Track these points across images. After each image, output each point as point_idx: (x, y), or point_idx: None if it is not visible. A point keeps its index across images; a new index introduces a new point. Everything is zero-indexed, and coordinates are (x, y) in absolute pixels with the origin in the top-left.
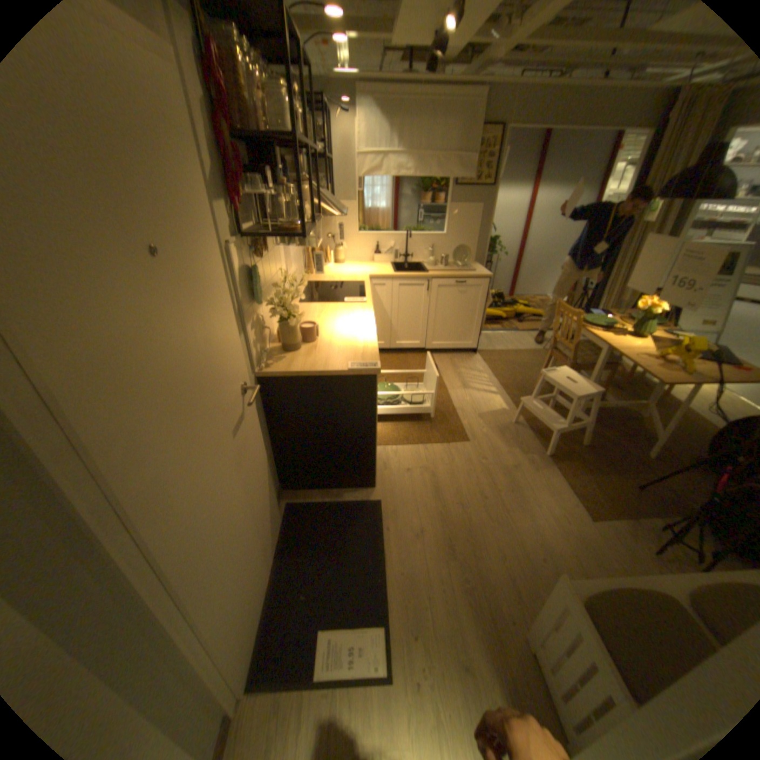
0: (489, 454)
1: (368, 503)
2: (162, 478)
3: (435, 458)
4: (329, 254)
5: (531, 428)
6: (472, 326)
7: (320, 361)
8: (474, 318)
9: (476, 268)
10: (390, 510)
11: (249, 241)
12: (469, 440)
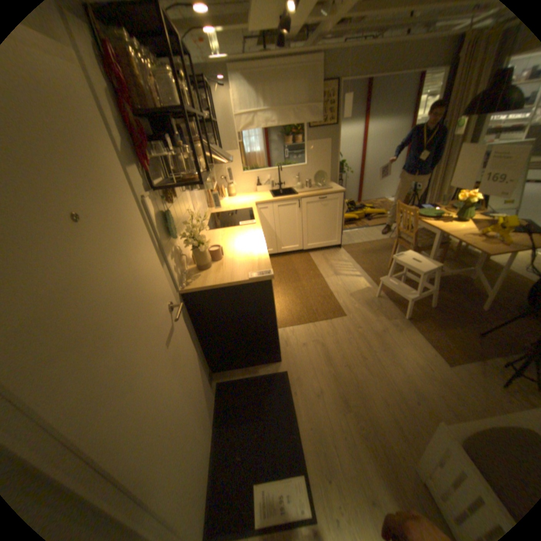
0: (363, 324)
1: (277, 375)
2: (107, 404)
3: (323, 332)
4: (224, 191)
5: (391, 299)
6: (335, 228)
7: (227, 275)
8: (335, 222)
9: (332, 186)
10: (295, 378)
11: (160, 192)
12: (346, 315)
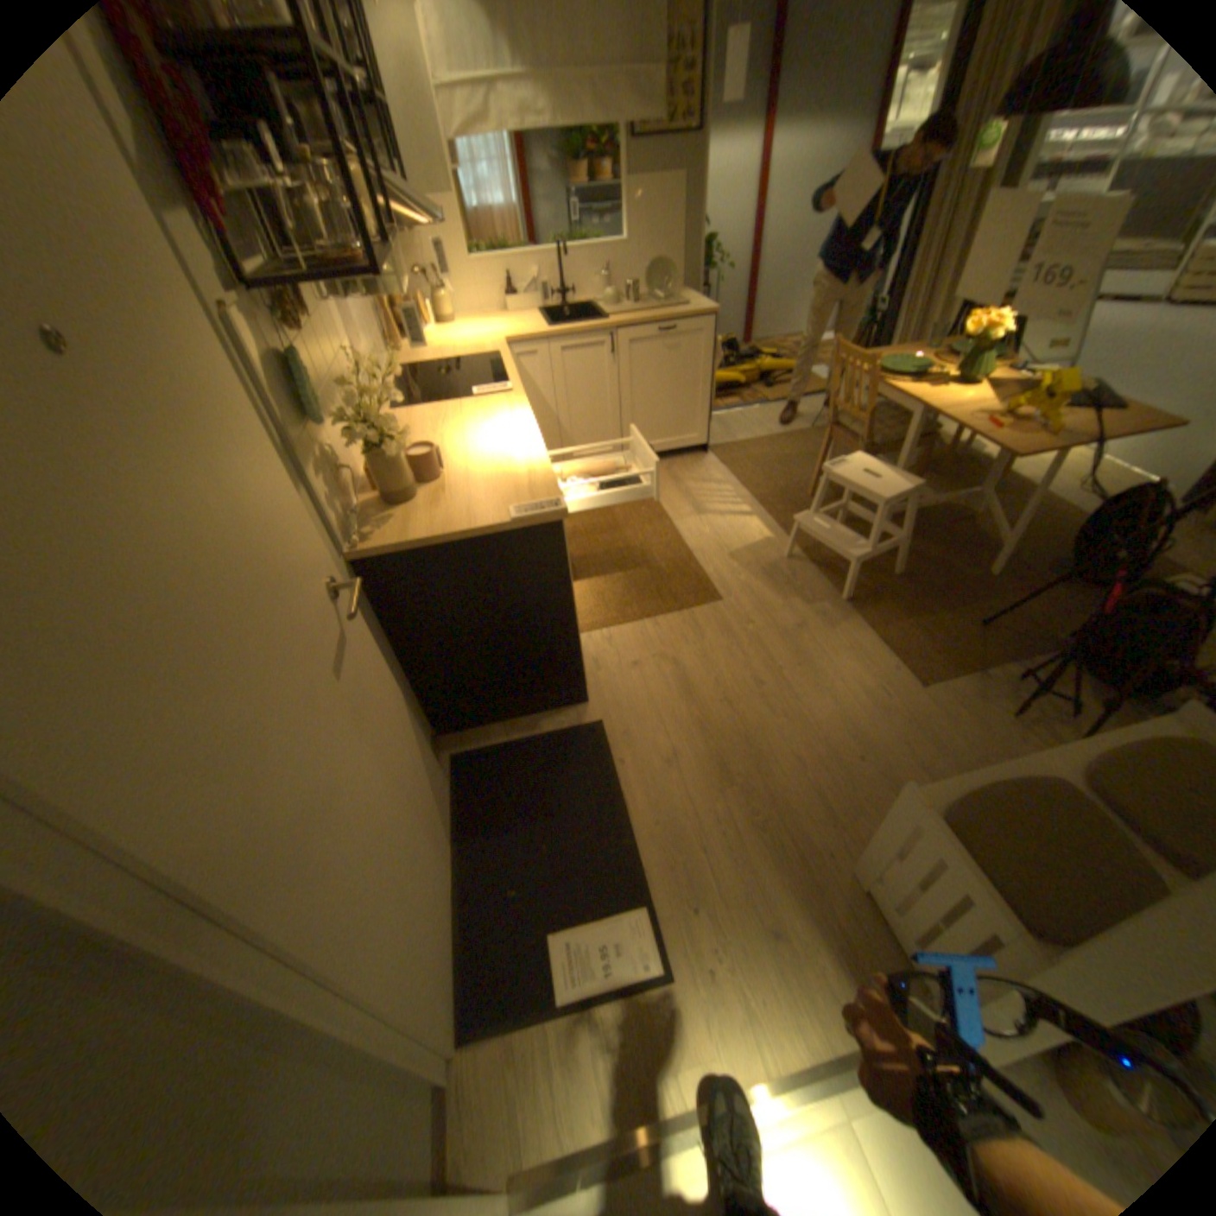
0: (756, 615)
1: (582, 729)
2: (226, 799)
3: (674, 637)
4: (422, 308)
5: (813, 561)
6: (695, 406)
7: (459, 515)
8: (696, 392)
9: (687, 299)
10: (620, 732)
11: (265, 299)
12: (721, 598)
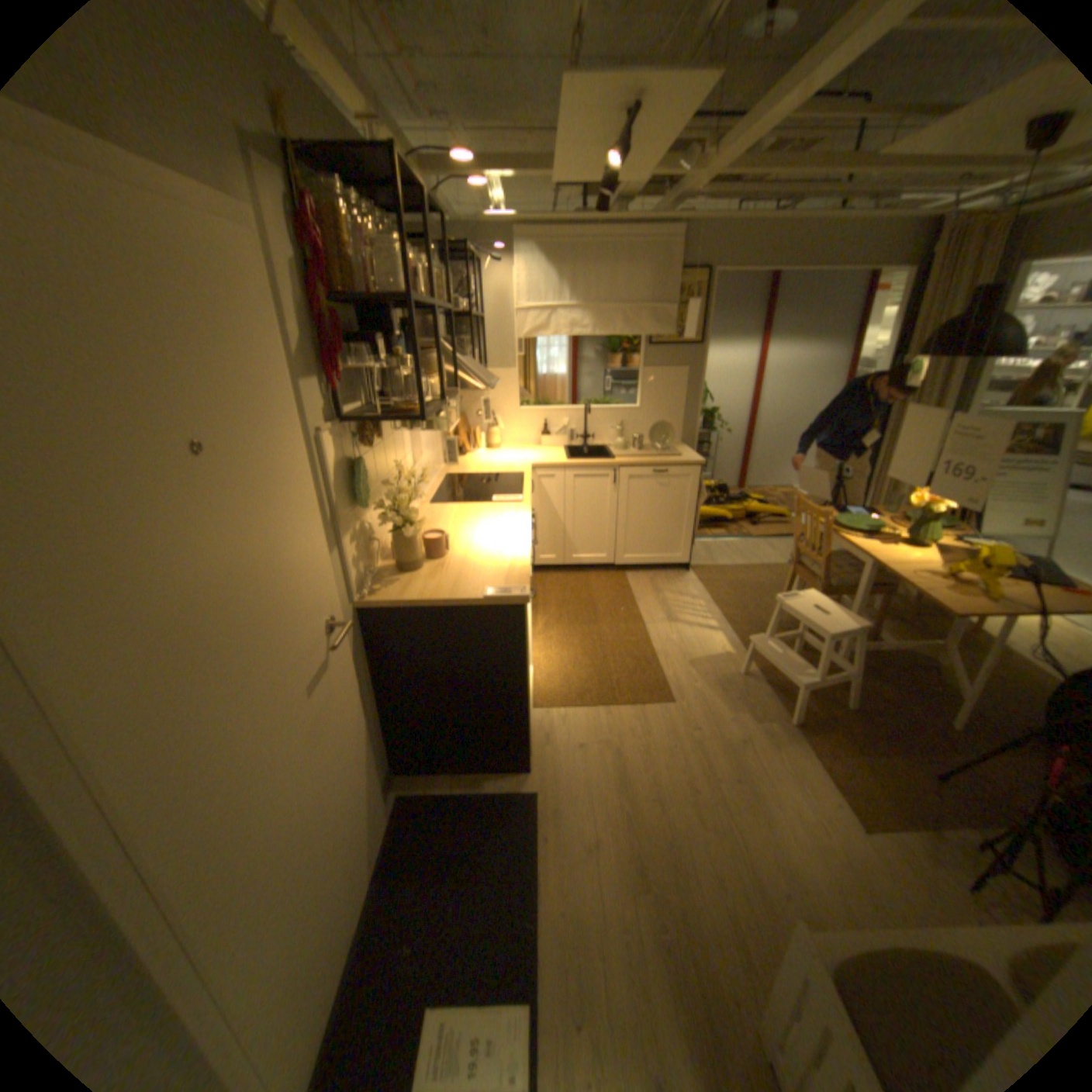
0: (704, 723)
1: (517, 798)
2: (179, 758)
3: (622, 728)
4: (479, 437)
5: (769, 682)
6: (682, 532)
7: (446, 586)
8: (683, 520)
9: (683, 451)
10: (551, 810)
11: (352, 427)
12: (674, 700)
